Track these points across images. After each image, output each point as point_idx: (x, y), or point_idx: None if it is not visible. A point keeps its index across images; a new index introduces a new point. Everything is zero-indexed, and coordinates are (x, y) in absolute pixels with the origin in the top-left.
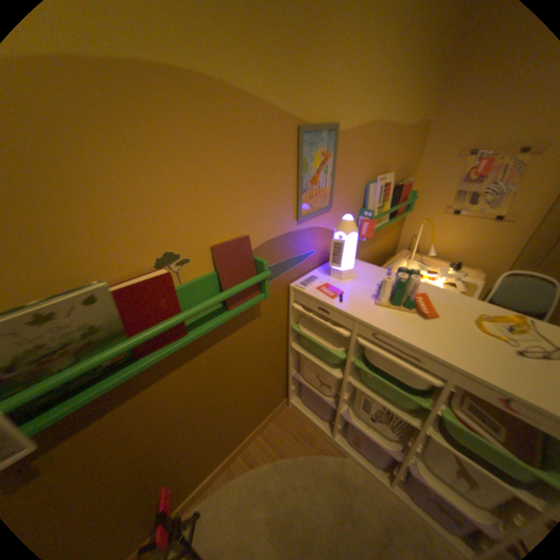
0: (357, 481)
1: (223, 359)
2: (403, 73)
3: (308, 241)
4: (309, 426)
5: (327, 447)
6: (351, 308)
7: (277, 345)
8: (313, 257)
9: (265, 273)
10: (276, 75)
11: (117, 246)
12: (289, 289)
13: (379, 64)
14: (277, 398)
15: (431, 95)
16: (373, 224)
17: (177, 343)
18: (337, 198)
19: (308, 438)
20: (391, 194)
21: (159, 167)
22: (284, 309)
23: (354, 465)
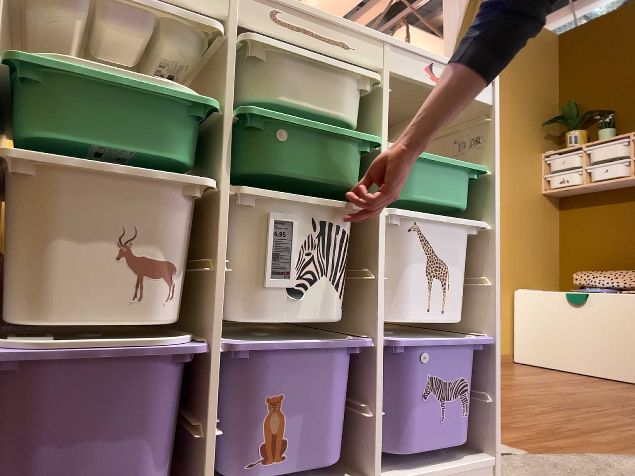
0: None
1: None
2: None
3: None
4: None
5: None
6: None
7: None
8: None
9: None
10: None
11: None
12: None
13: None
14: None
15: None
16: None
17: None
18: None
19: None
20: None
21: None
22: None
23: None
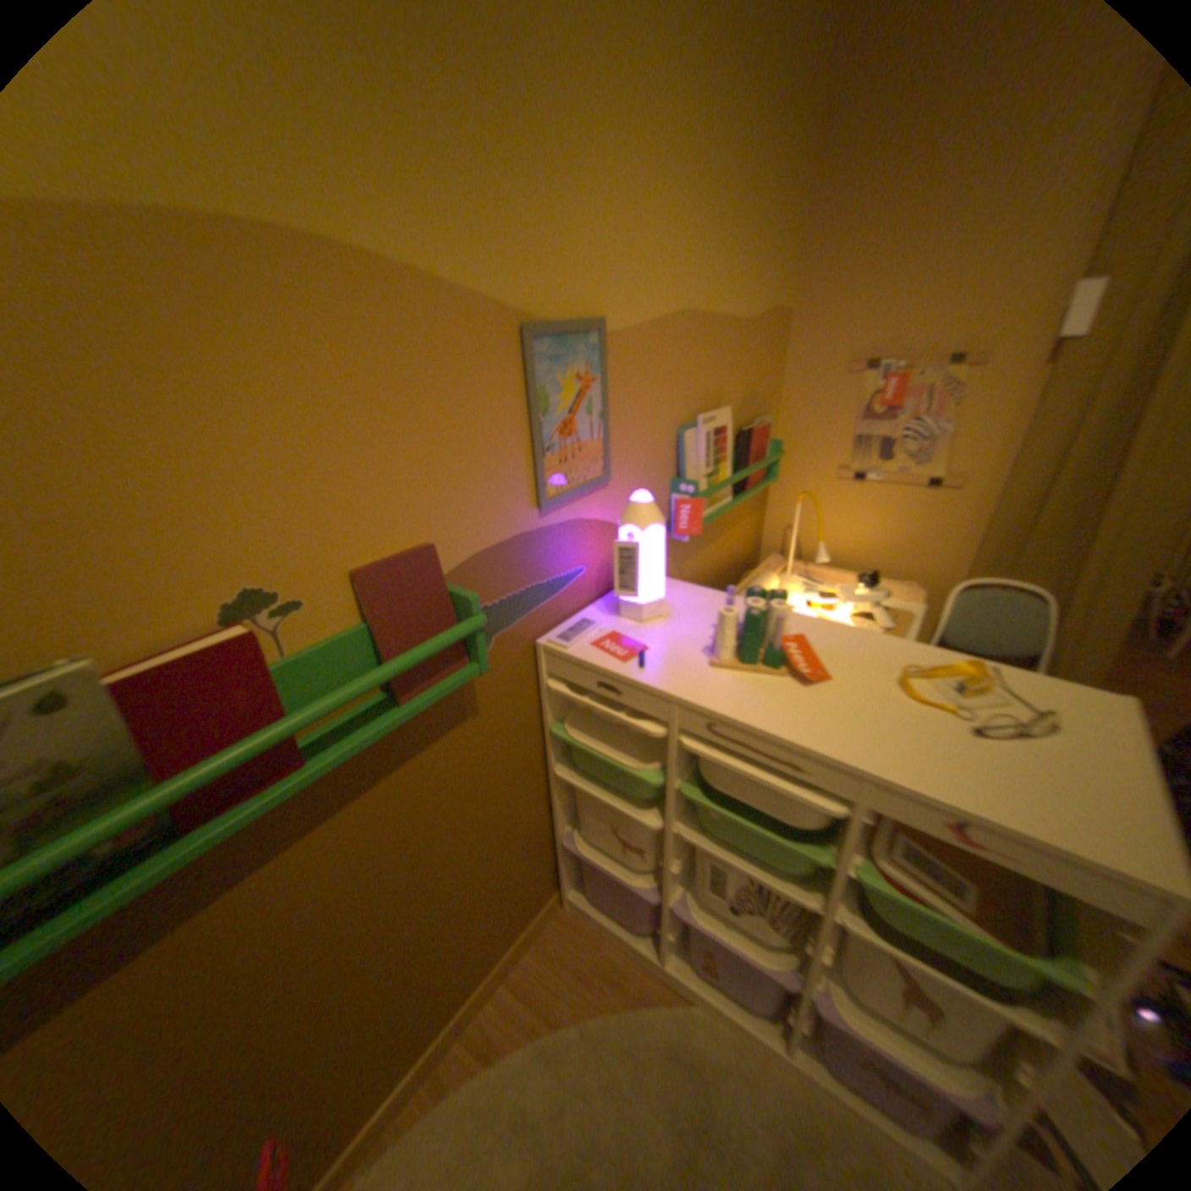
0: (719, 1054)
1: (399, 818)
2: (721, 226)
3: (567, 548)
4: (610, 947)
5: (652, 990)
6: (663, 678)
7: (523, 774)
8: (583, 581)
9: (476, 619)
10: (463, 232)
11: (125, 583)
12: (537, 652)
13: (672, 210)
14: (537, 894)
15: (783, 264)
16: (701, 508)
17: (281, 788)
18: (620, 461)
19: (611, 976)
20: (731, 449)
21: (218, 414)
22: (531, 694)
23: (711, 1021)
